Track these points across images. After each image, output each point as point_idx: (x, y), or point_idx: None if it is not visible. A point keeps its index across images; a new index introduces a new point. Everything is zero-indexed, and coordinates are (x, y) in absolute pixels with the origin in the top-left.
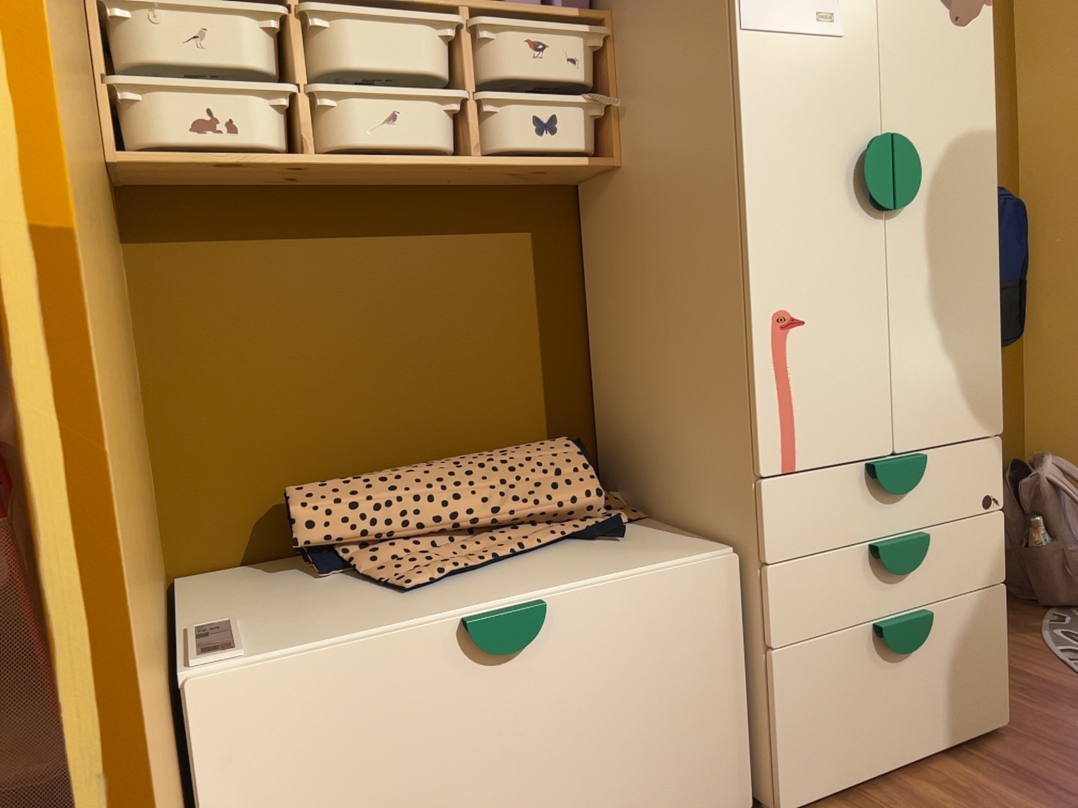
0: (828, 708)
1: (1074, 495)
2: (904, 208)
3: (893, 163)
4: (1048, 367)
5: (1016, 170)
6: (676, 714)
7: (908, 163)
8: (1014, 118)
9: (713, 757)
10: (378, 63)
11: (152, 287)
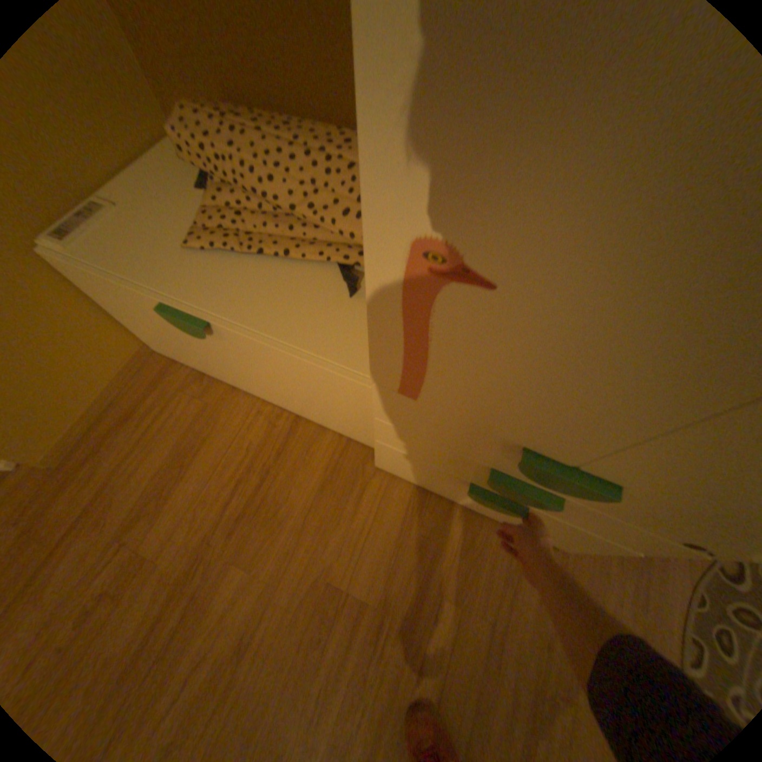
0: (415, 469)
1: None
2: None
3: None
4: None
5: None
6: (323, 404)
7: None
8: None
9: (350, 426)
10: None
11: None
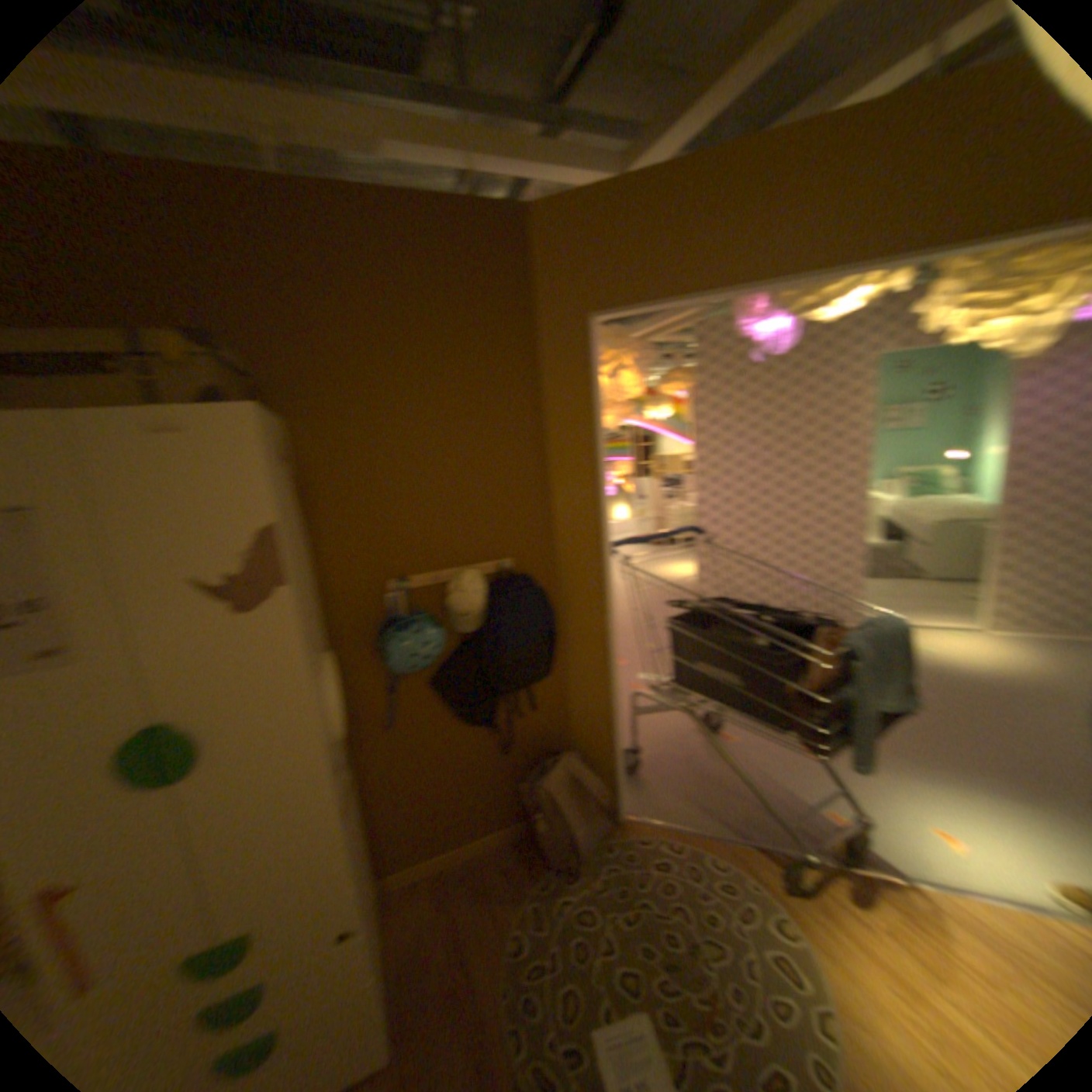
0: None
1: (598, 773)
2: (175, 782)
3: (143, 759)
4: (579, 690)
5: (550, 554)
6: None
7: (166, 752)
8: (547, 518)
9: None
10: None
11: None
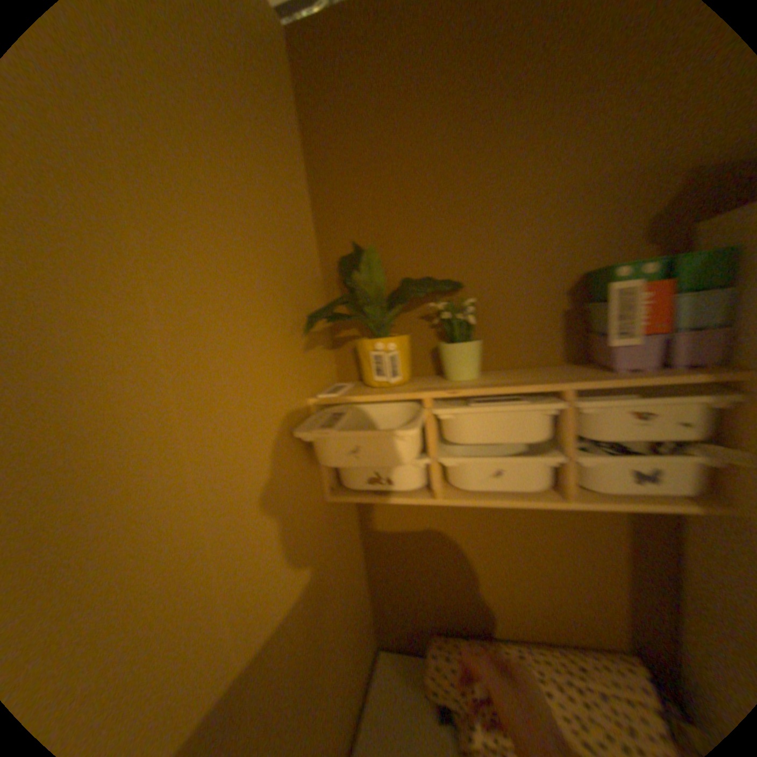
0: None
1: None
2: None
3: None
4: None
5: None
6: None
7: None
8: None
9: None
10: (489, 436)
11: (368, 515)
